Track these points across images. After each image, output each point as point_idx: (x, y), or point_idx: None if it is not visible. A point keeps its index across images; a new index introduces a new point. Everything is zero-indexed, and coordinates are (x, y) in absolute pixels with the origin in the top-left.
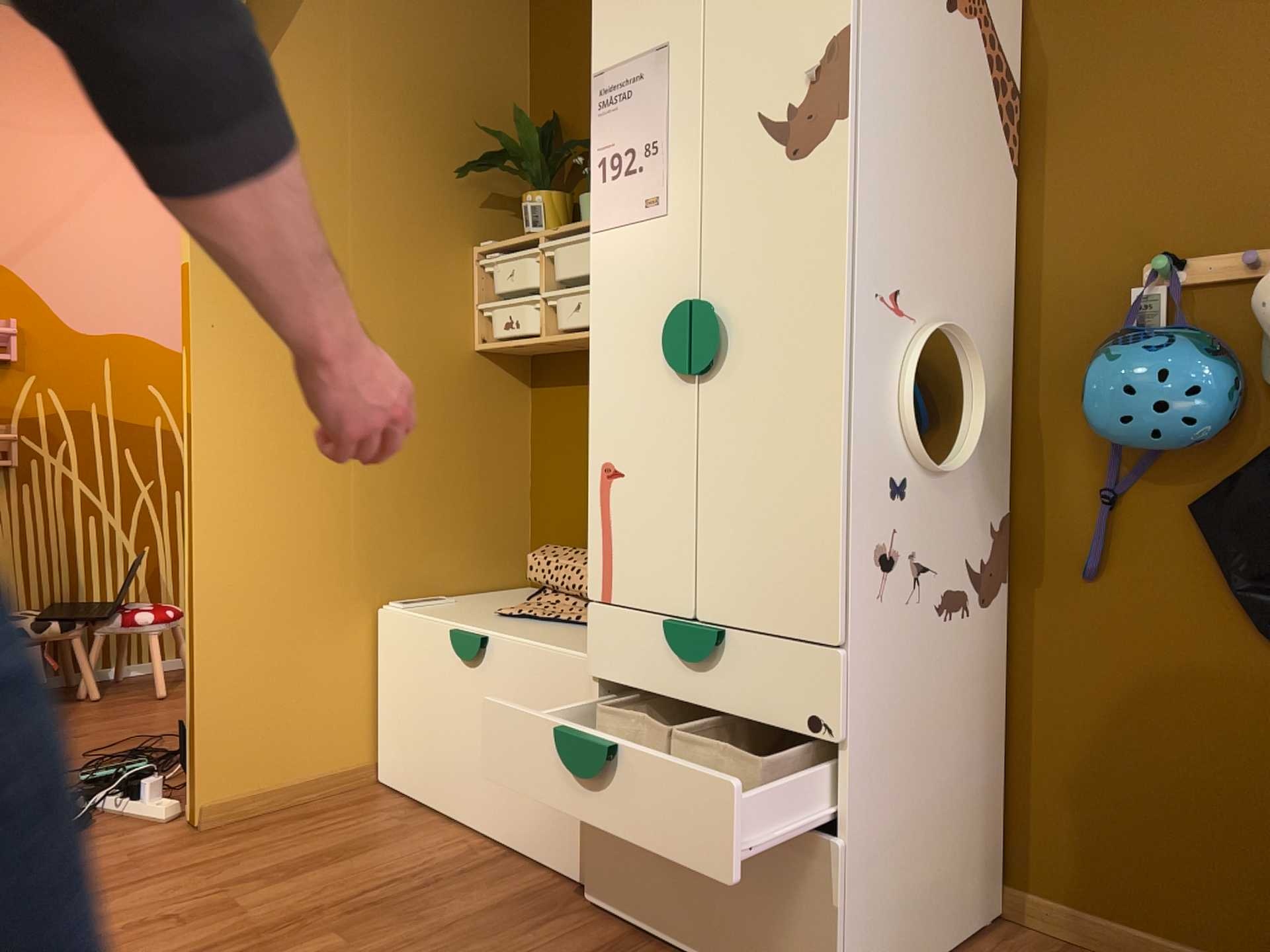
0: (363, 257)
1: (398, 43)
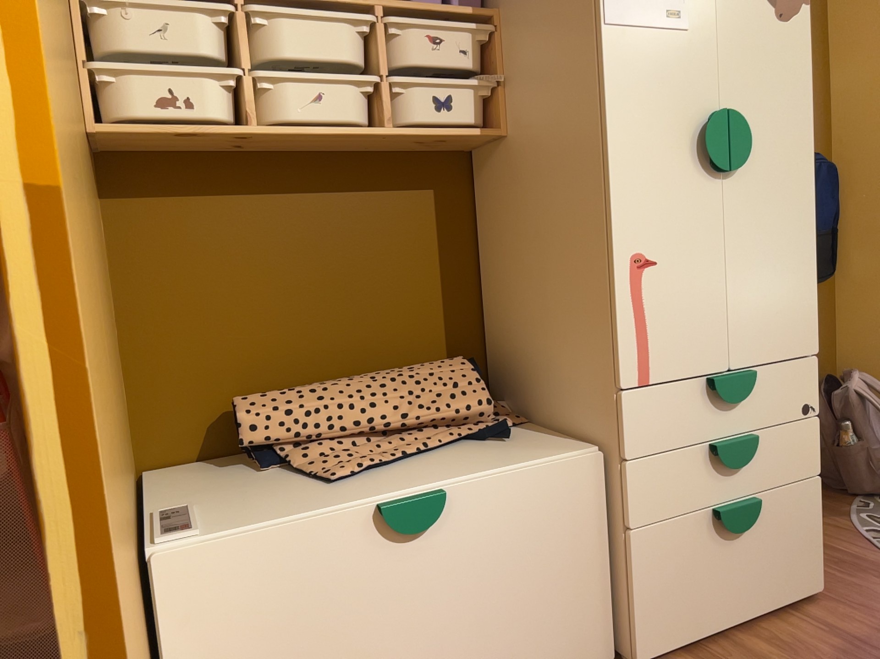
0: None
1: None
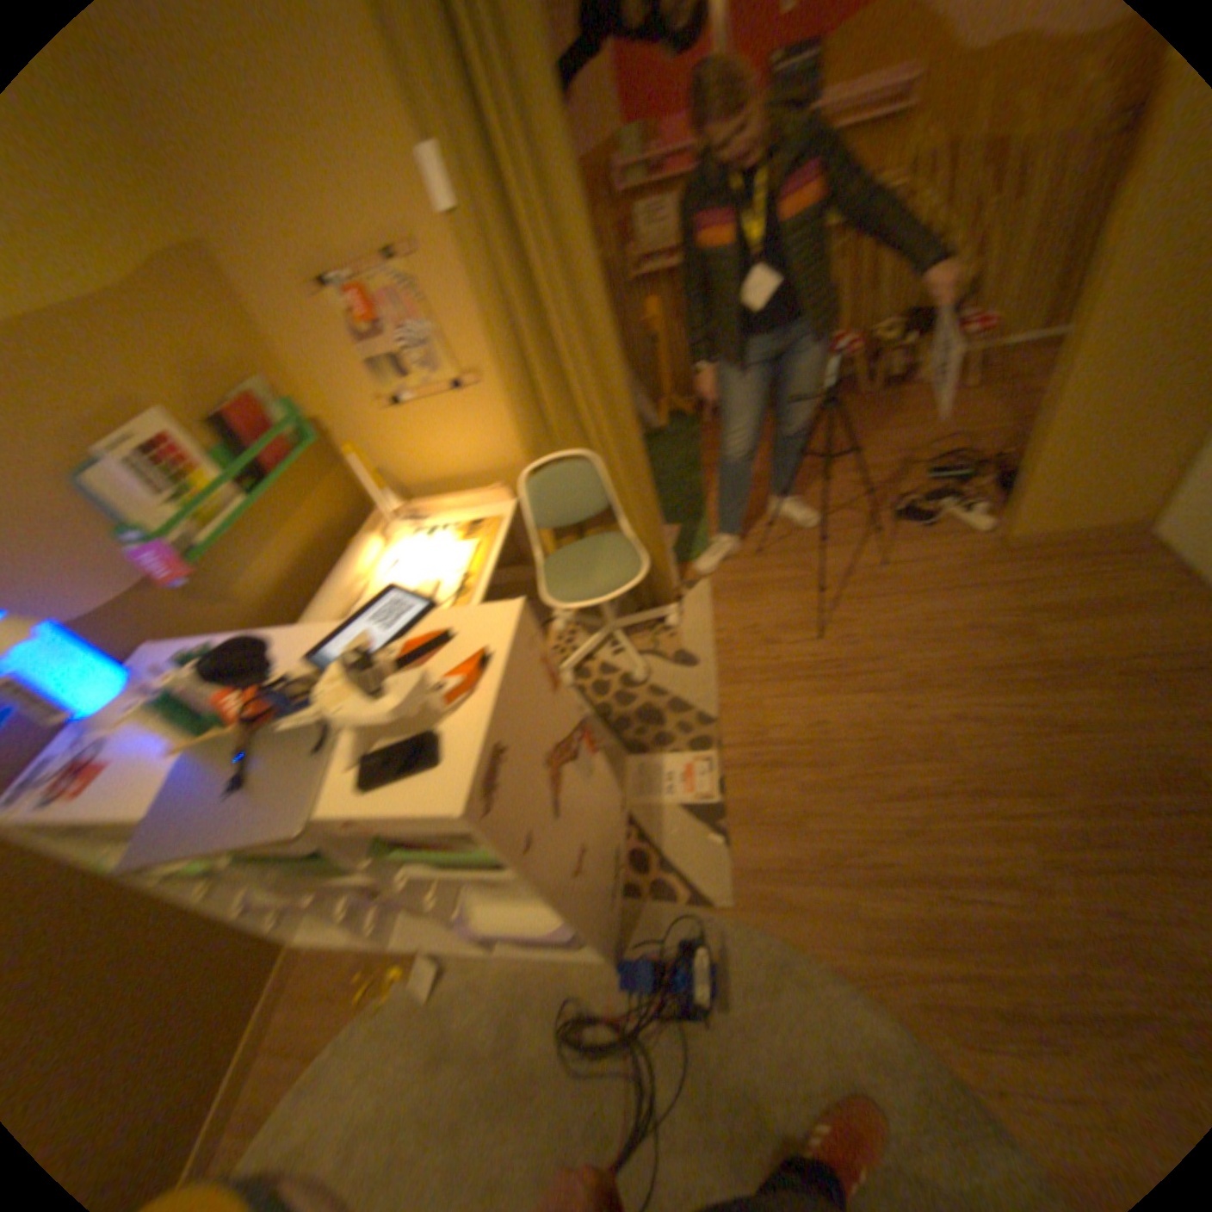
0: None
1: None
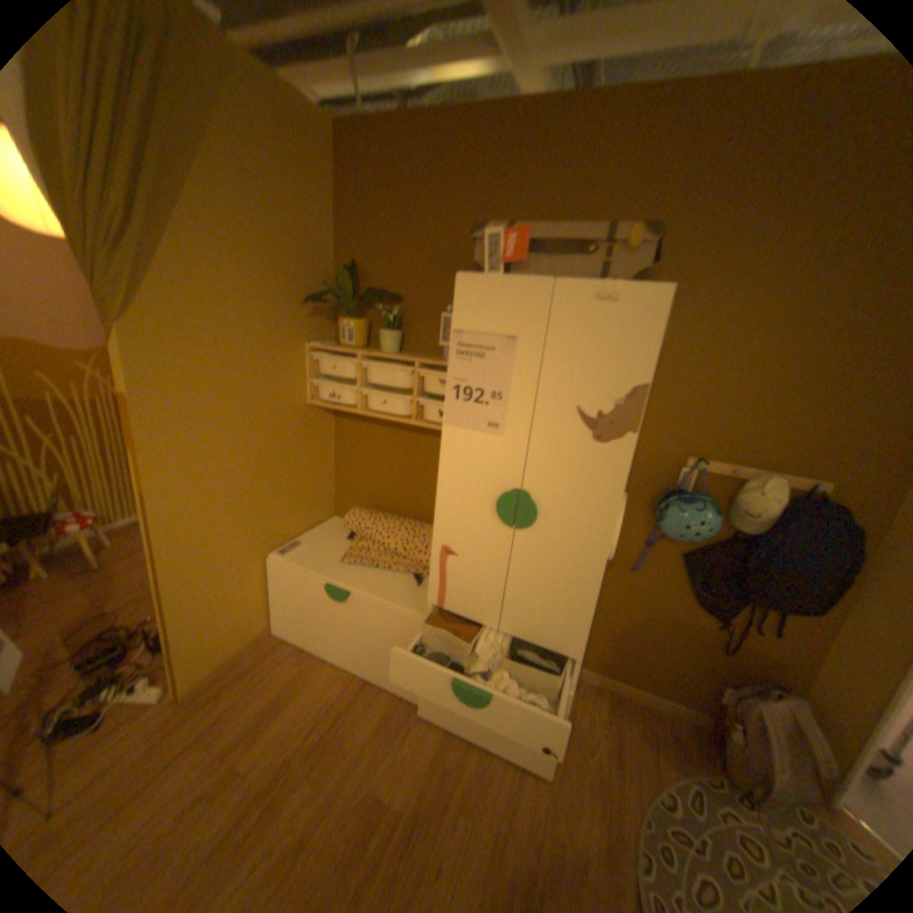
0: (244, 363)
1: (255, 205)
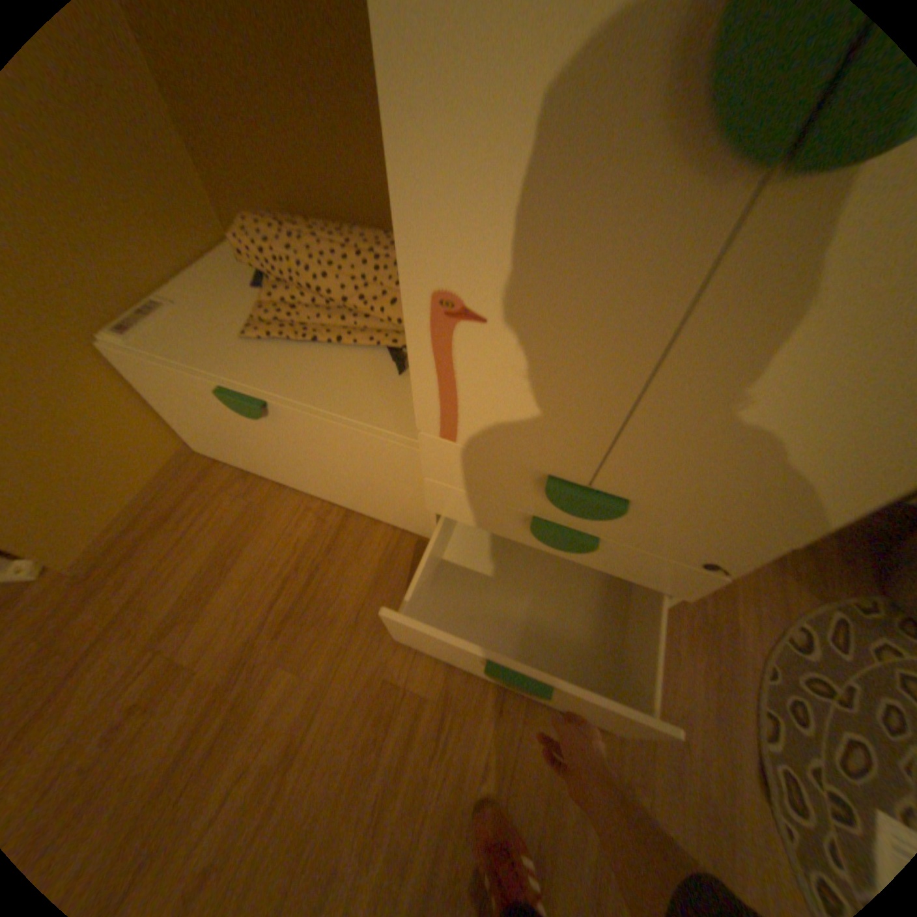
0: None
1: None
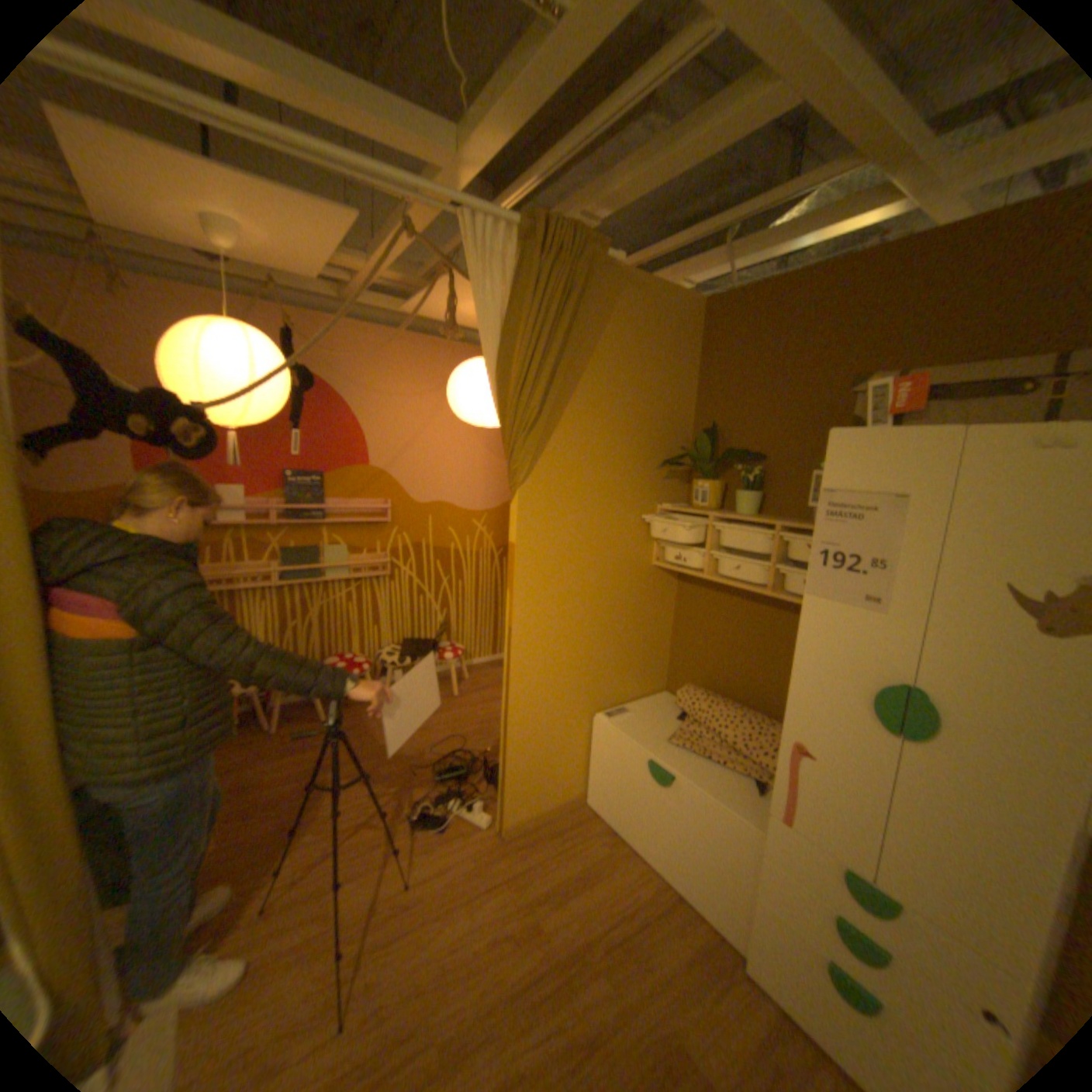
0: (601, 522)
1: (628, 387)
